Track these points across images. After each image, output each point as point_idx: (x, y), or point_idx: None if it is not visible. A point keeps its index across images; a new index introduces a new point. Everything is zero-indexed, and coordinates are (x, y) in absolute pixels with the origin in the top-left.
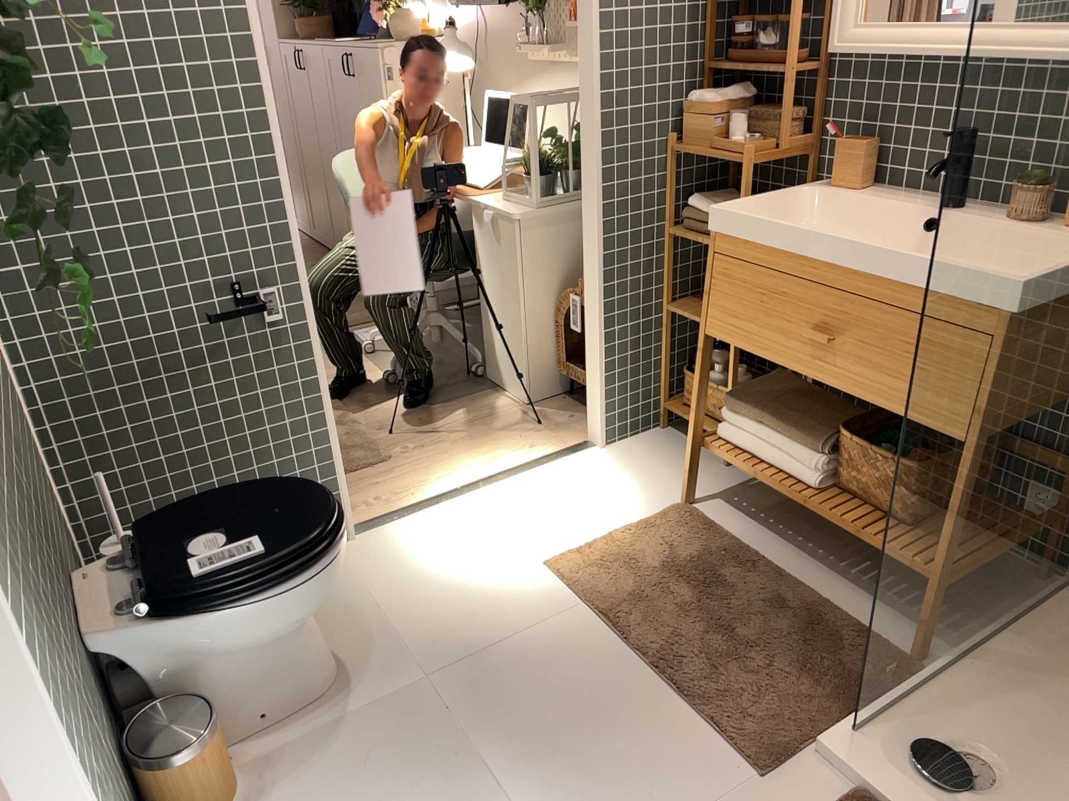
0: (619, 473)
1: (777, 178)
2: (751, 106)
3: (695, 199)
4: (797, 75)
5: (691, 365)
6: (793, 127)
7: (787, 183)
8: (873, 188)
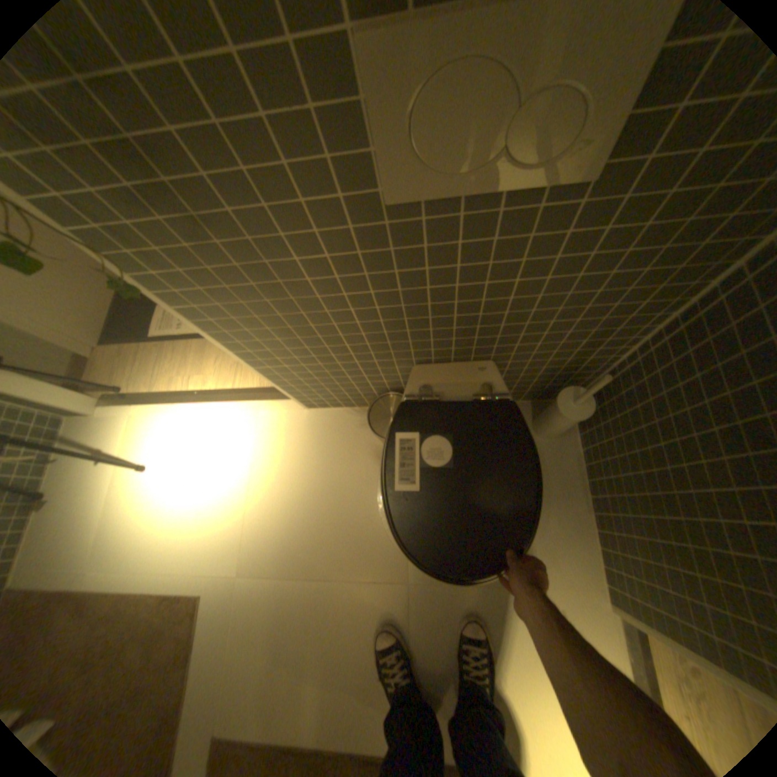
0: None
1: None
2: None
3: None
4: None
5: None
6: None
7: None
8: None
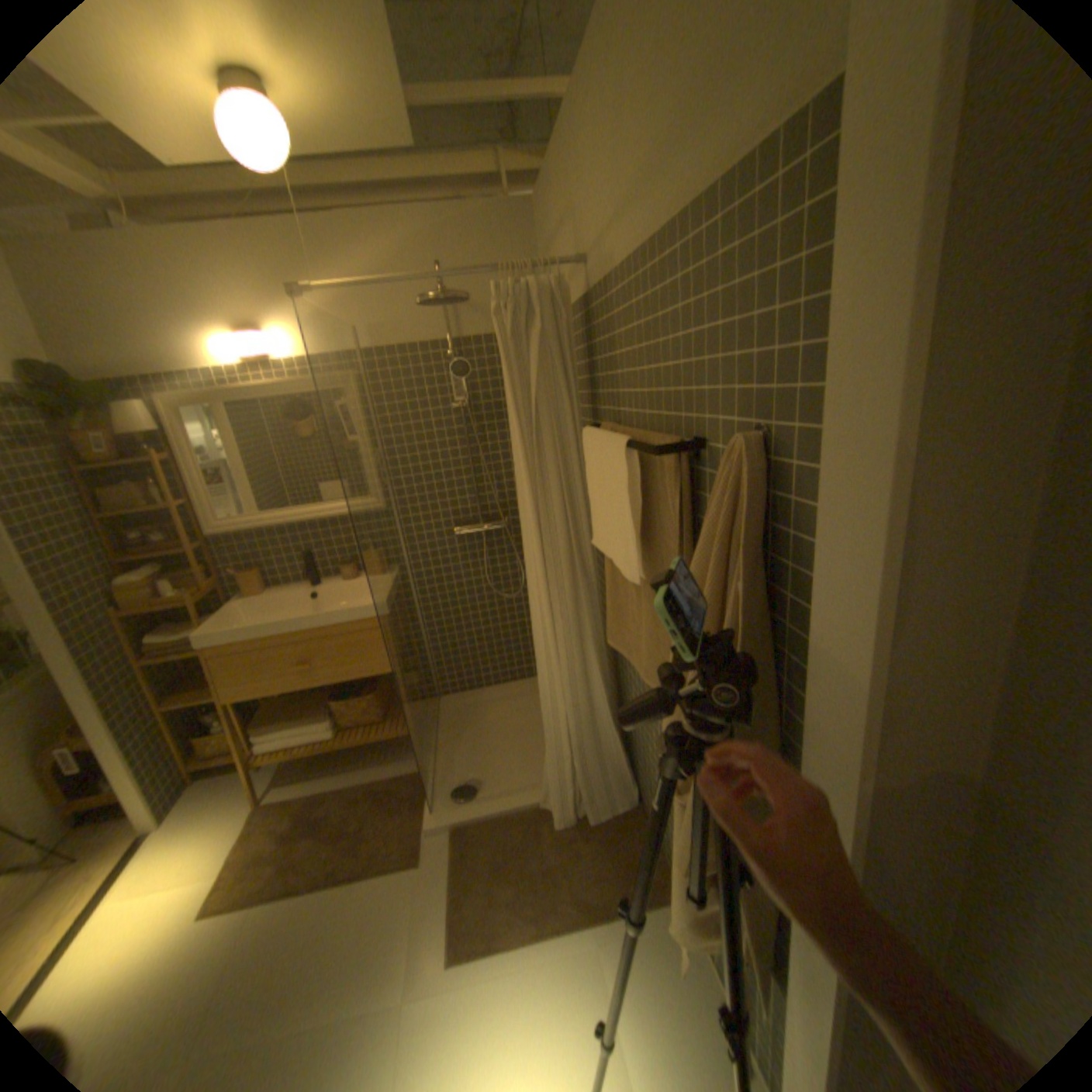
0: (189, 832)
1: (203, 605)
2: (155, 574)
3: (142, 640)
4: (184, 550)
5: (188, 737)
6: (195, 576)
7: (214, 606)
8: (265, 590)
